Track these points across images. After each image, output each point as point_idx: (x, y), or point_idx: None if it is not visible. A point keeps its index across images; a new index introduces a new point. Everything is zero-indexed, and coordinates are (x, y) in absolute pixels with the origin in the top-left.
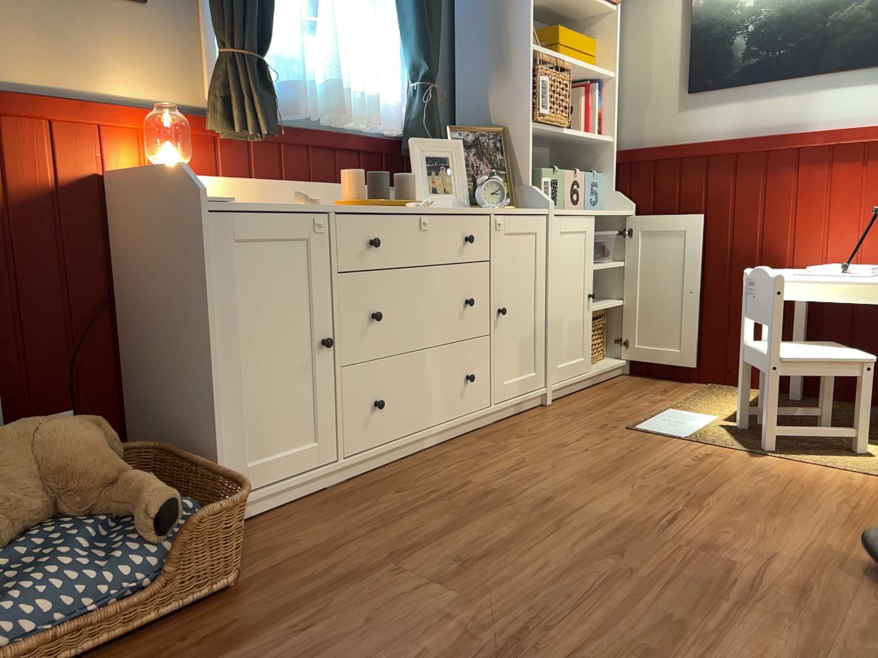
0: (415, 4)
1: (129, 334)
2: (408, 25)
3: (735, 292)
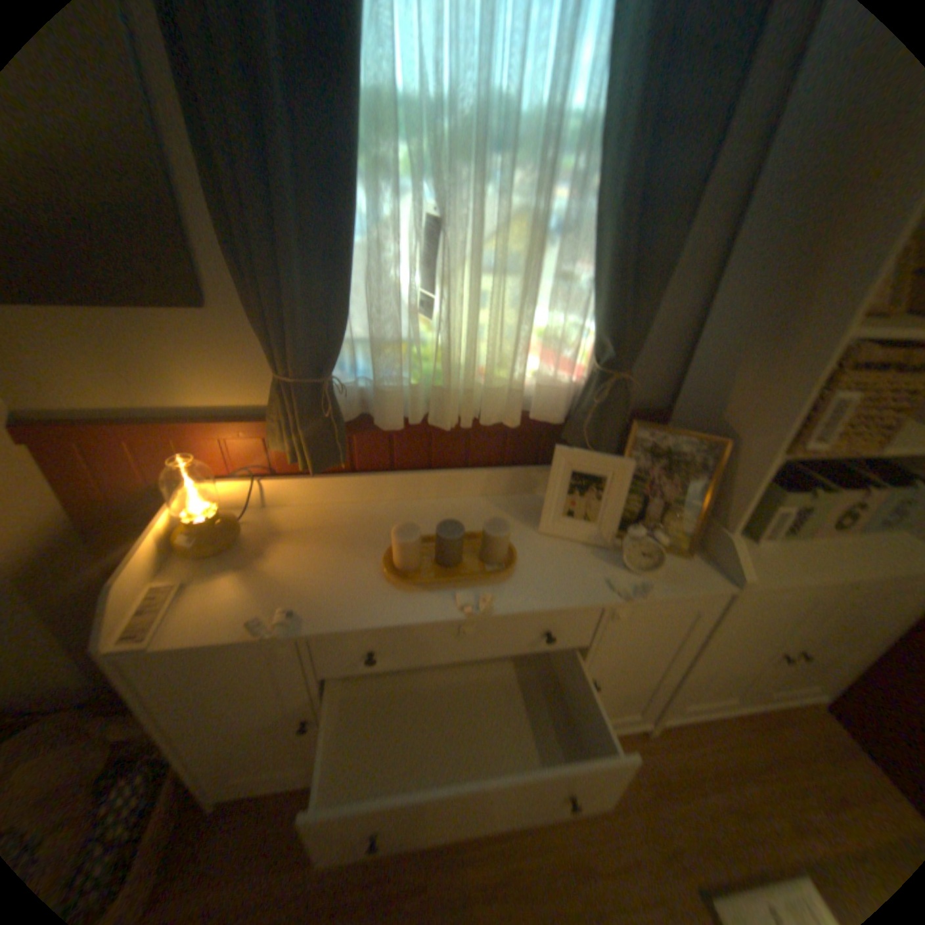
0: (616, 255)
1: None
2: (605, 282)
3: None
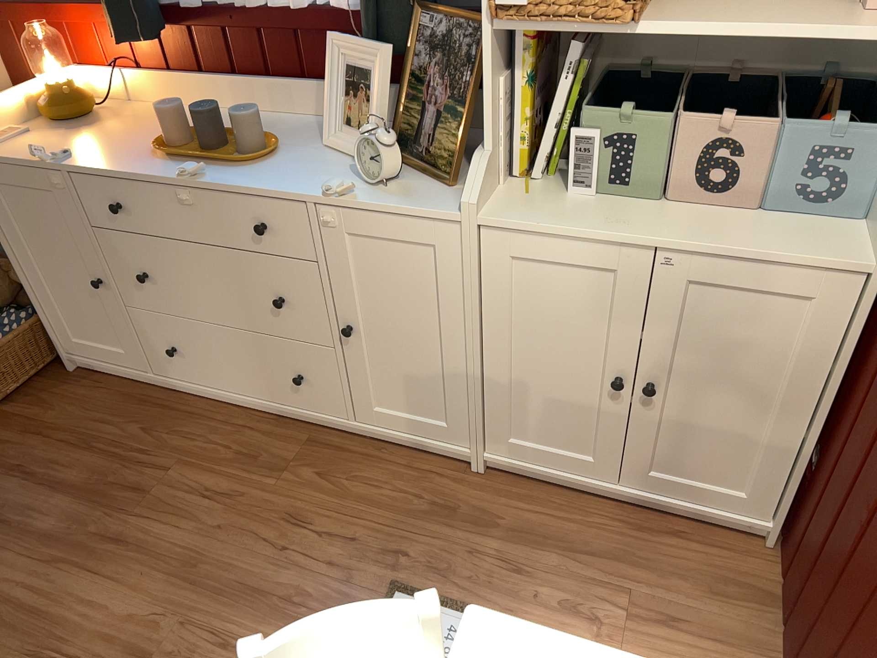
0: None
1: None
2: None
3: (867, 643)
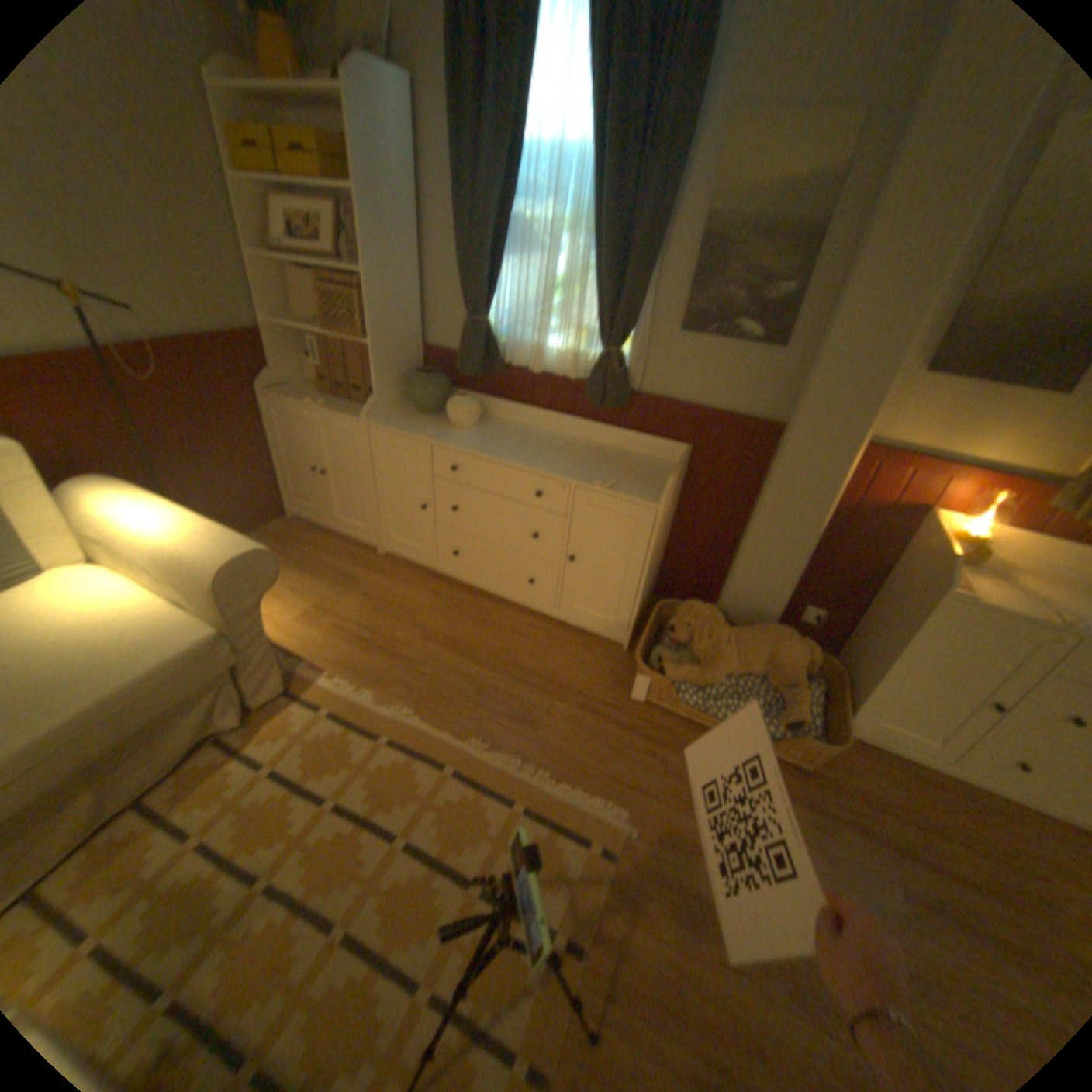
0: None
1: (880, 601)
2: None
3: None
